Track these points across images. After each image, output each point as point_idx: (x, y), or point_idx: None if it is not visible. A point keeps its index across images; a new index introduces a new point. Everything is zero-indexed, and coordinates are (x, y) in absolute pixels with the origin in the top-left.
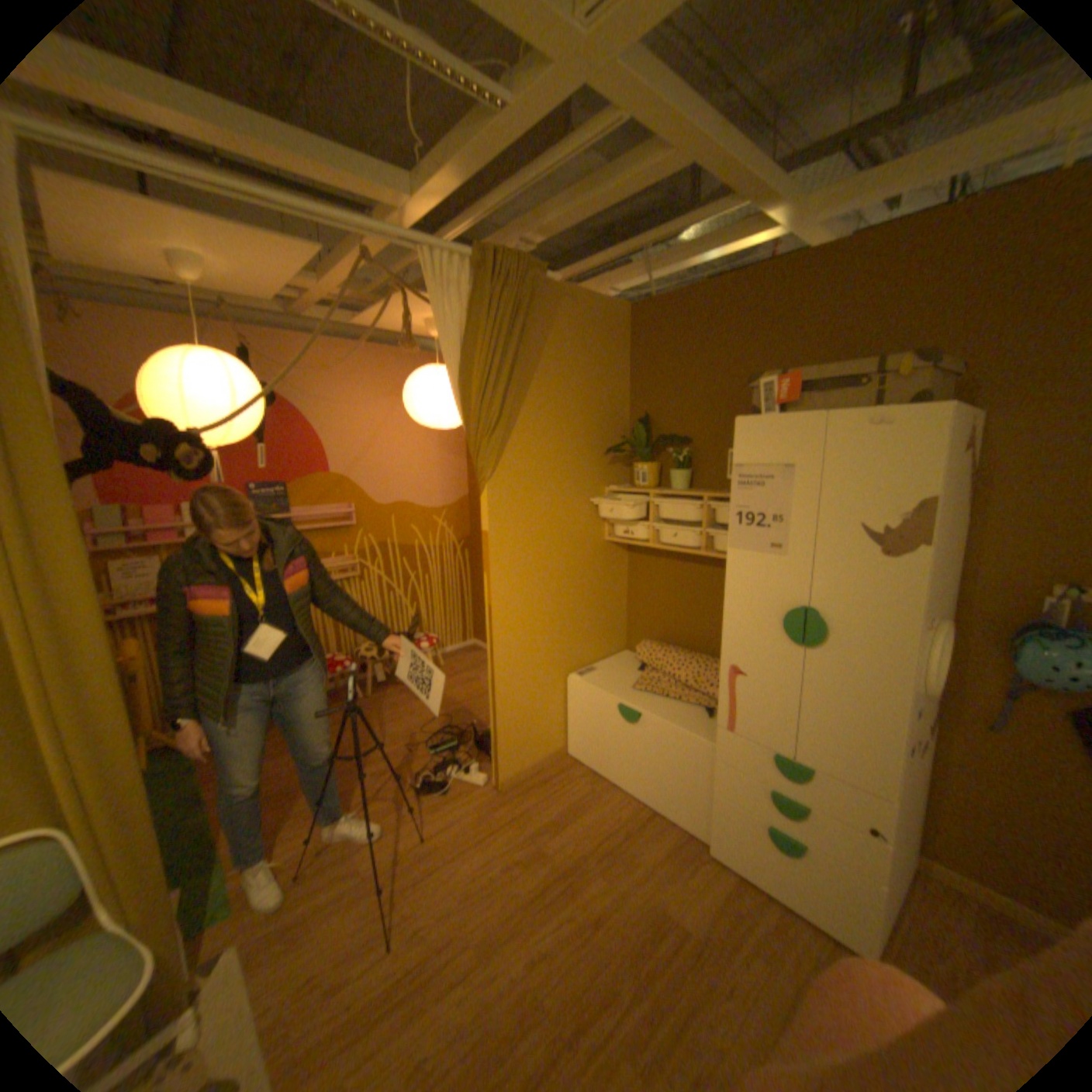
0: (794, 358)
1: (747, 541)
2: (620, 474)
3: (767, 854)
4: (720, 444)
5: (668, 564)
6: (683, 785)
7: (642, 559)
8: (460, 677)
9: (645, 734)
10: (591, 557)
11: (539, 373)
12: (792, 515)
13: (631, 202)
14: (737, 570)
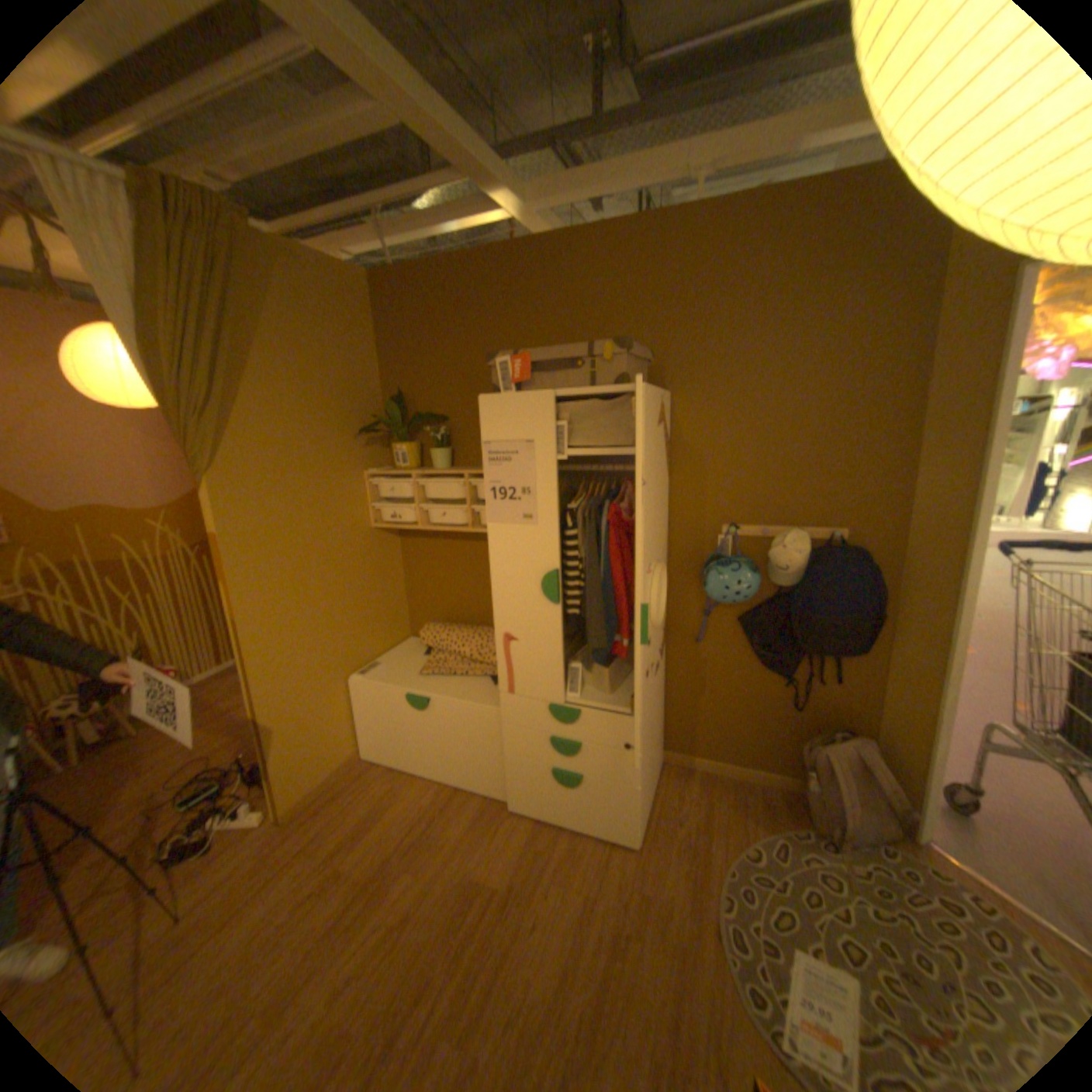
0: (529, 341)
1: (504, 515)
2: (380, 456)
3: (552, 793)
4: (475, 423)
5: (441, 545)
6: (476, 755)
7: (415, 543)
8: (217, 709)
9: (436, 718)
10: (358, 547)
11: (259, 342)
12: (537, 488)
13: (356, 157)
14: (499, 544)
